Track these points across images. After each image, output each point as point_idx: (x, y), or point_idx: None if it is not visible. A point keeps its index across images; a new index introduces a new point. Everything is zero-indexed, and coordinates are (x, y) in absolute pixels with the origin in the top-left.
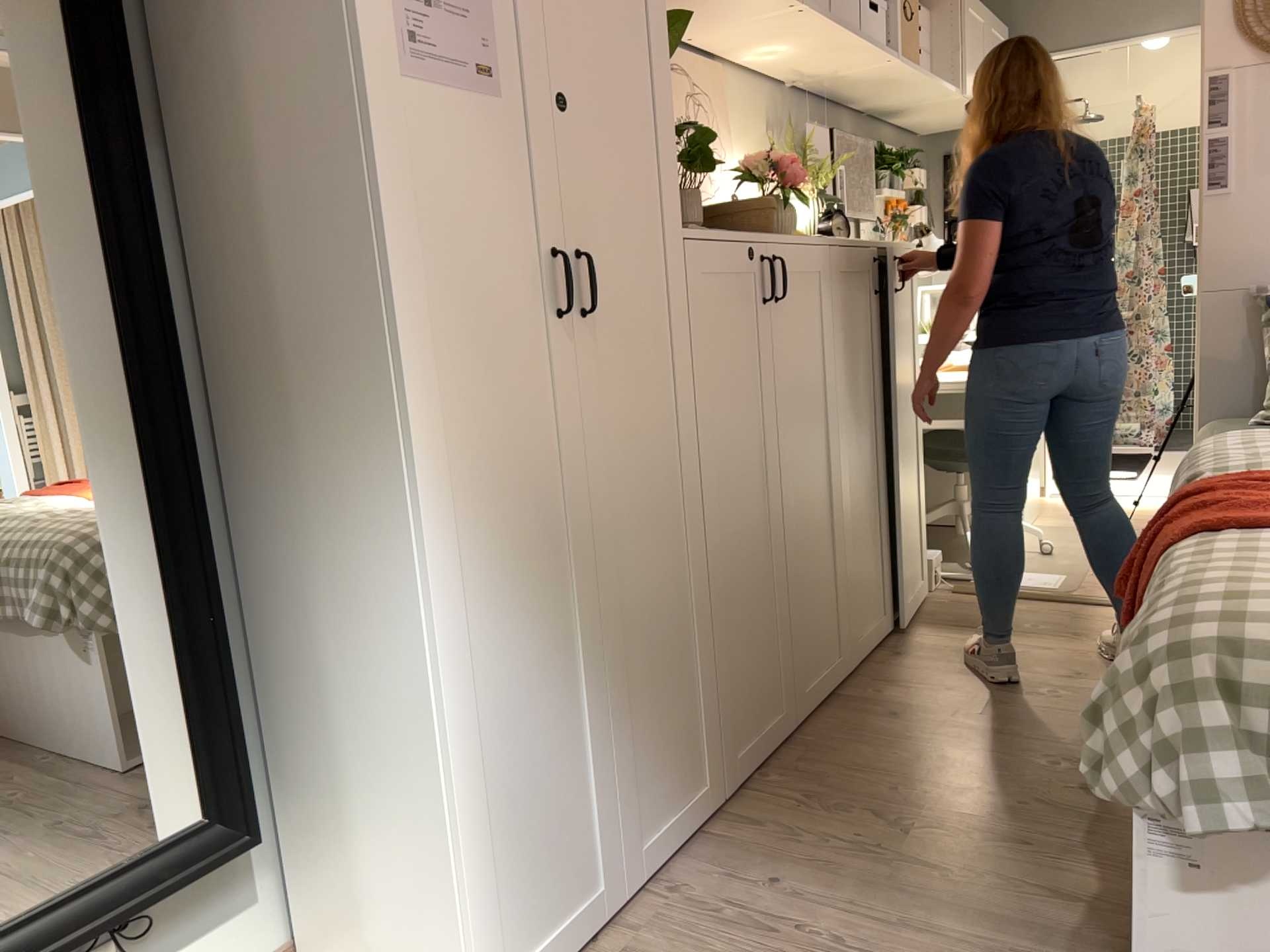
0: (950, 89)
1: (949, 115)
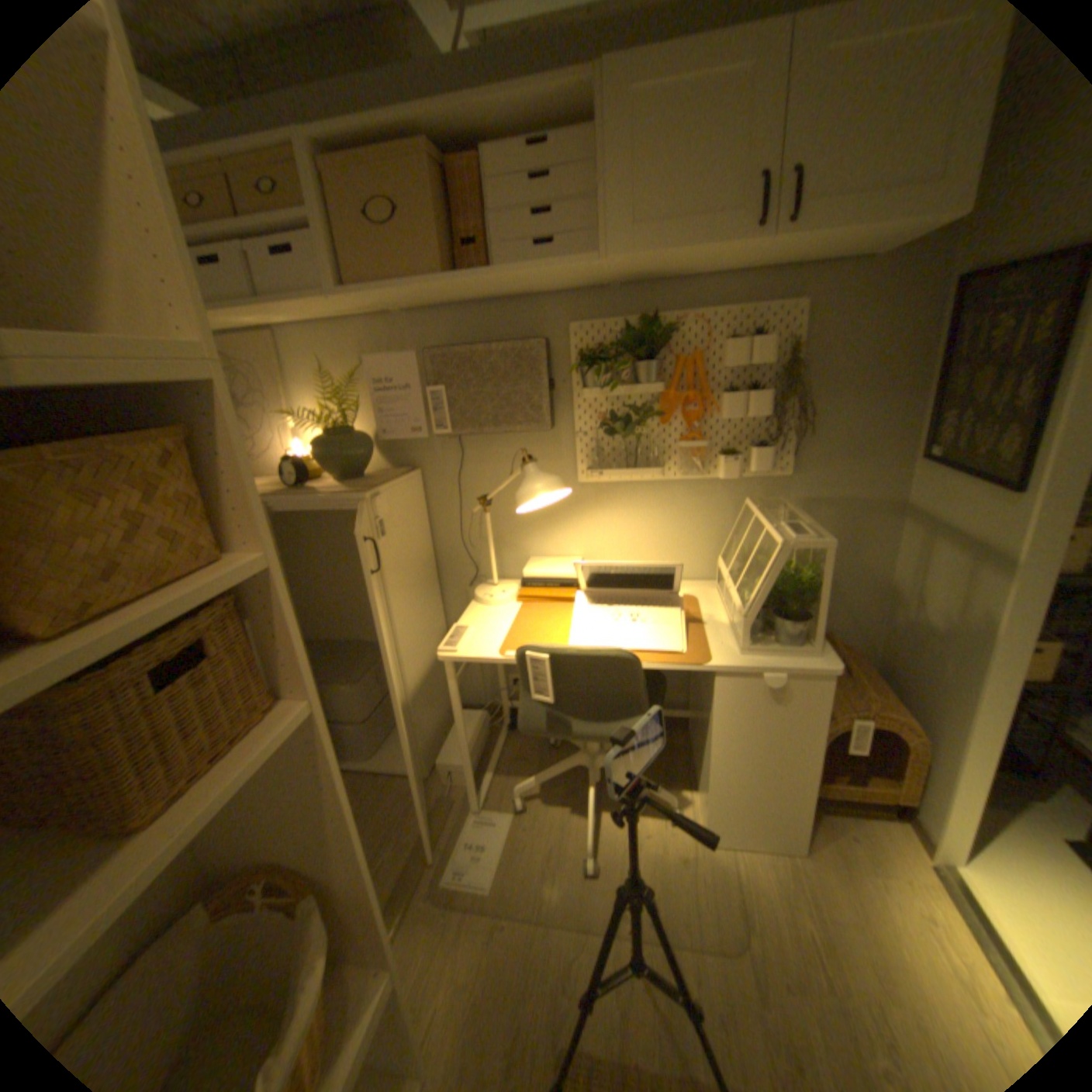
0: (542, 262)
1: (750, 249)
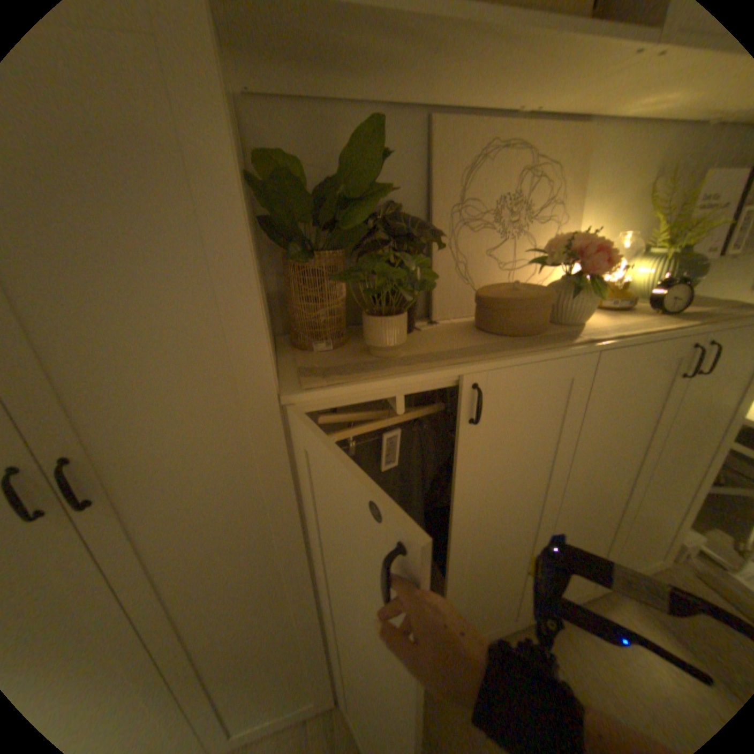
0: None
1: None
